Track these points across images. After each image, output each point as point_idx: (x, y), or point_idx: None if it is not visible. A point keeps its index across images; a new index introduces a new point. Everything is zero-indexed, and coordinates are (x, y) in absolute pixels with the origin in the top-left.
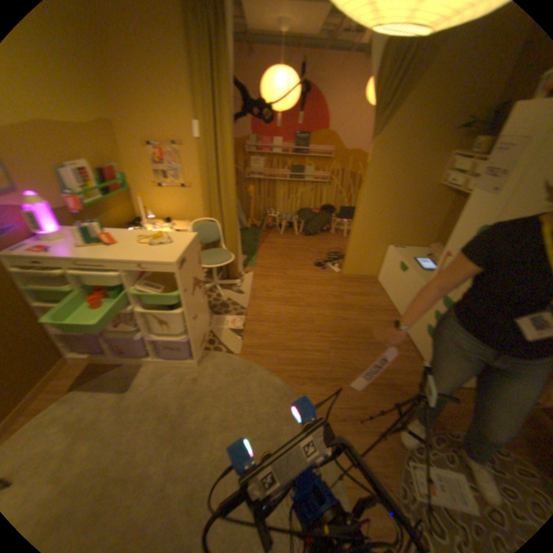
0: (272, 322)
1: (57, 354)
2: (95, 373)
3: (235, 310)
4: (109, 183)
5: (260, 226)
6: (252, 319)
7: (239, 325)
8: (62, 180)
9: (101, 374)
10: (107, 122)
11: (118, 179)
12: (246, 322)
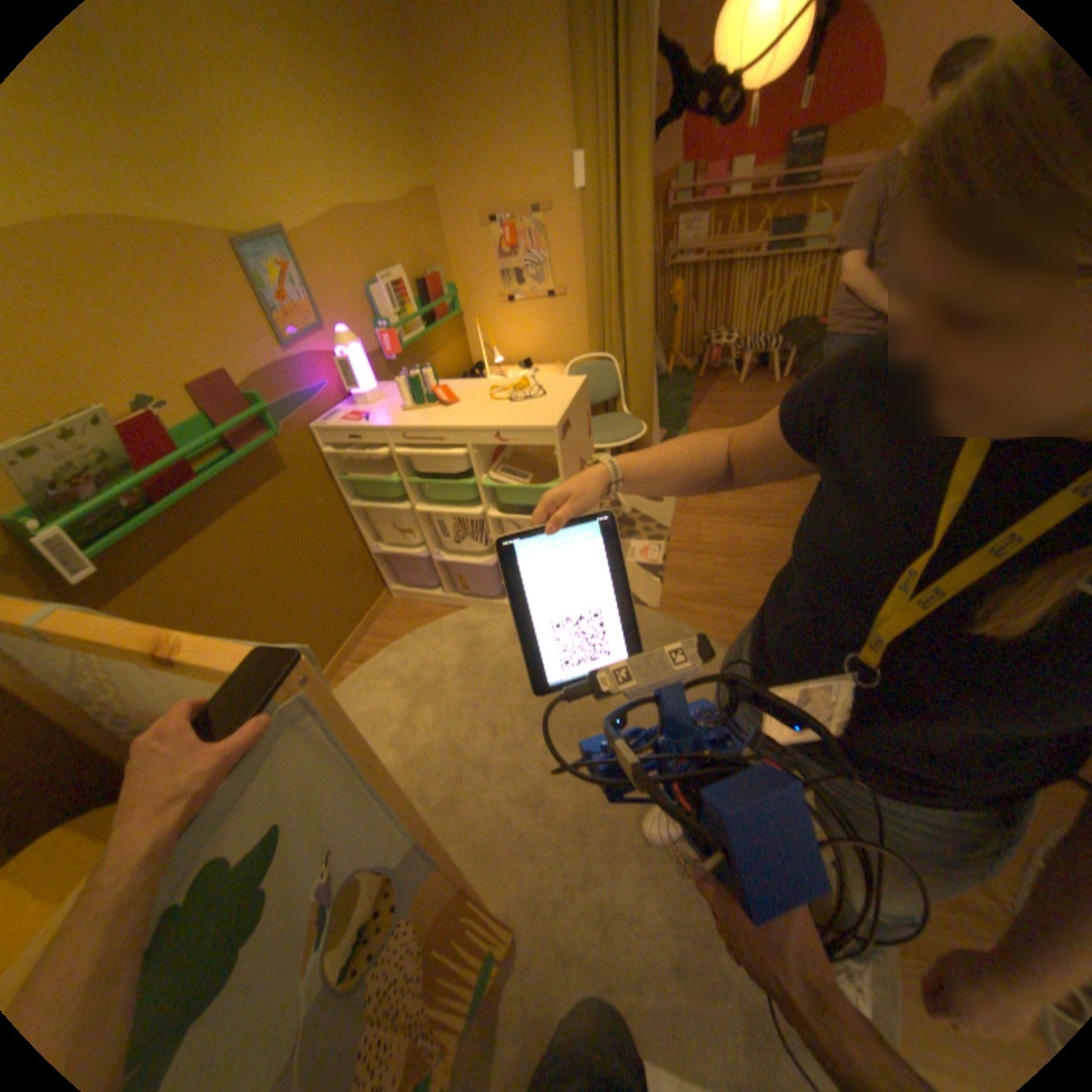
0: (723, 557)
1: (382, 582)
2: (431, 616)
3: (648, 530)
4: (436, 304)
5: (694, 368)
6: (681, 549)
7: (657, 557)
8: (376, 306)
9: (439, 617)
10: (429, 193)
11: (449, 297)
12: (669, 553)
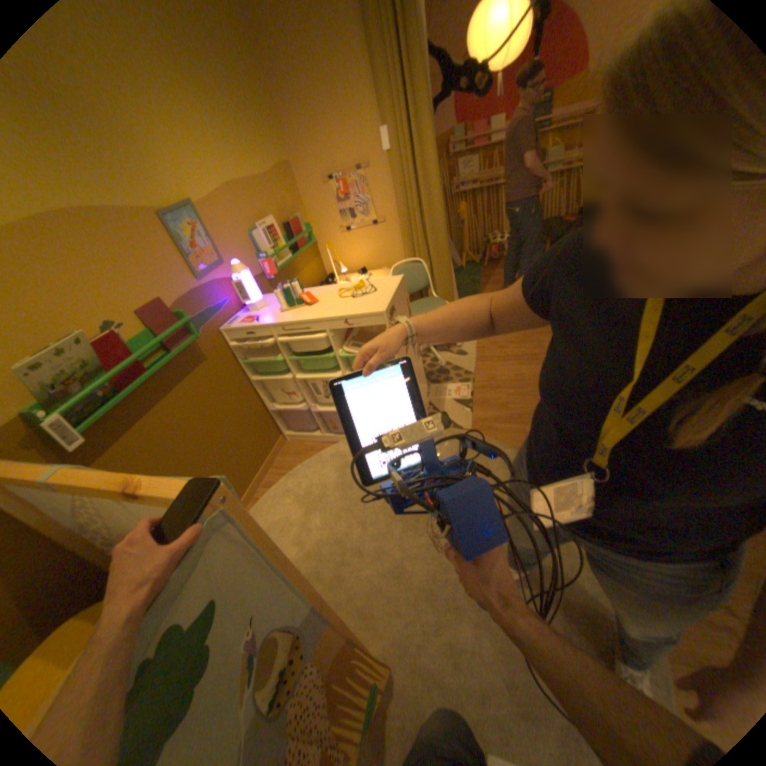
0: (513, 389)
1: (278, 430)
2: (314, 450)
3: (459, 376)
4: (298, 238)
5: (480, 261)
6: (483, 386)
7: (466, 394)
8: (257, 244)
9: (320, 450)
10: (287, 165)
11: (306, 232)
12: (475, 390)
